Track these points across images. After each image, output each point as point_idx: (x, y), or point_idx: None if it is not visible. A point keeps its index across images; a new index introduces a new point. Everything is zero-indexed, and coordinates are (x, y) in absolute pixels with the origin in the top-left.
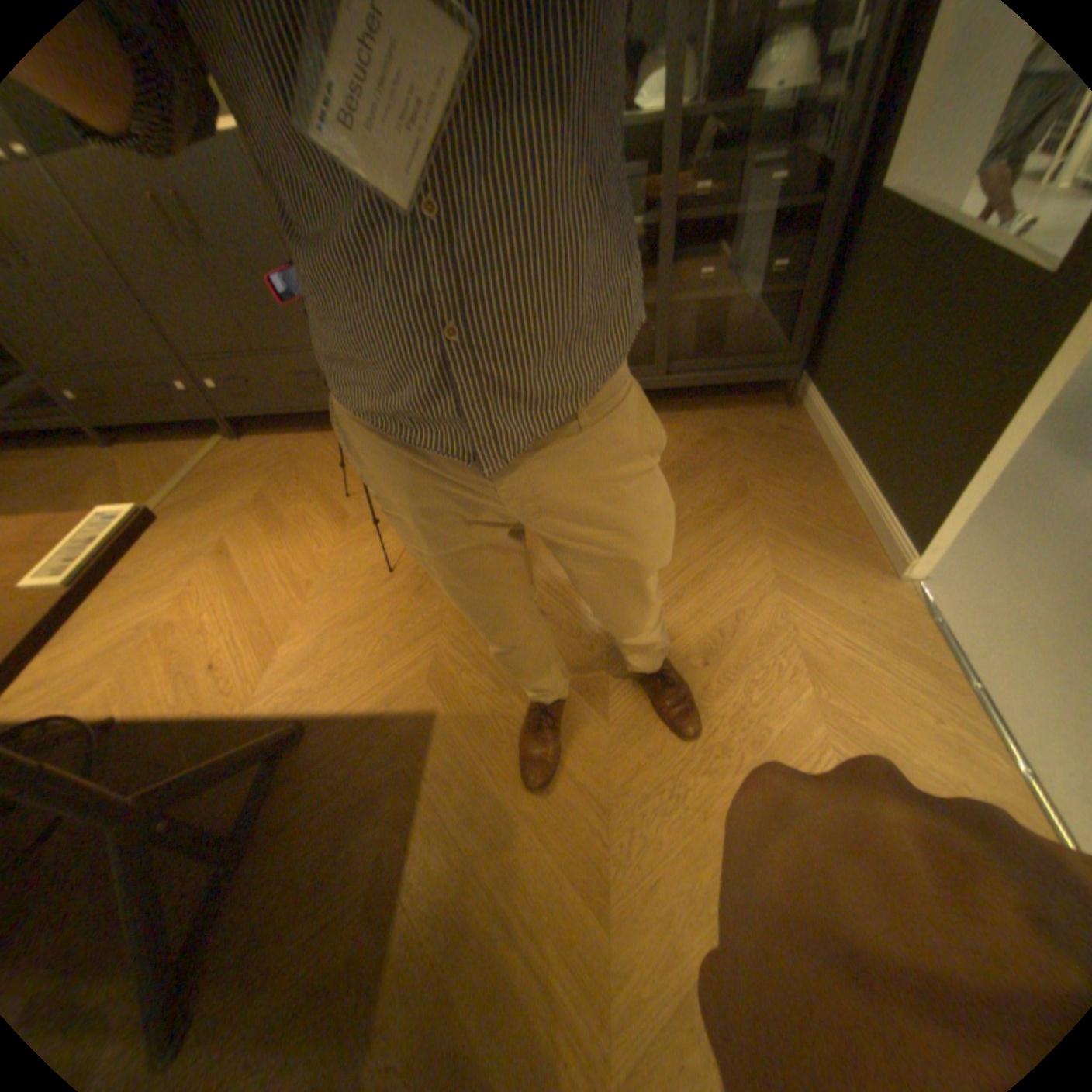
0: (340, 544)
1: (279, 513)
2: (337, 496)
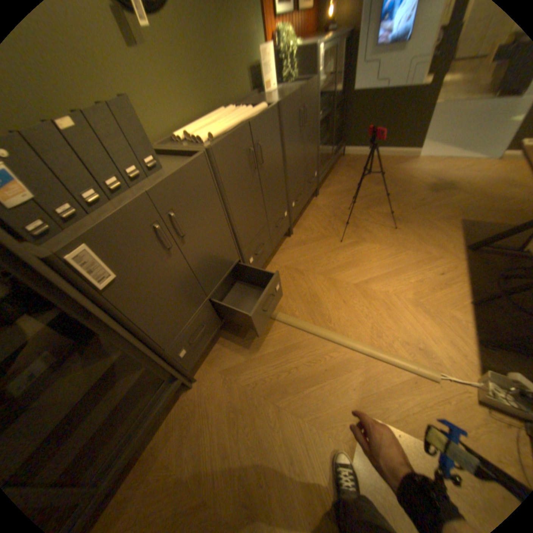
0: (374, 243)
1: (343, 265)
2: (339, 246)
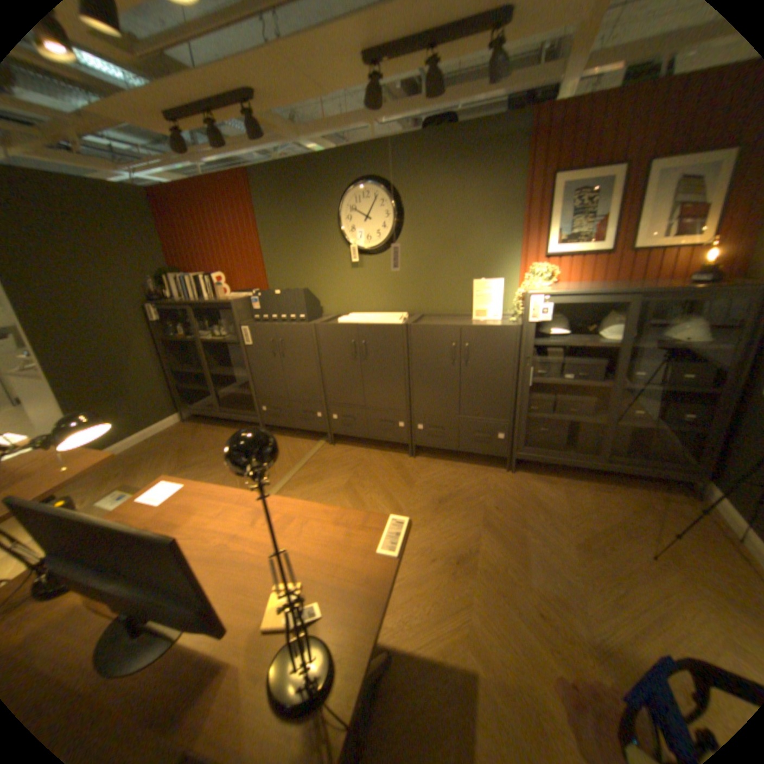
0: None
1: (359, 498)
2: (393, 496)
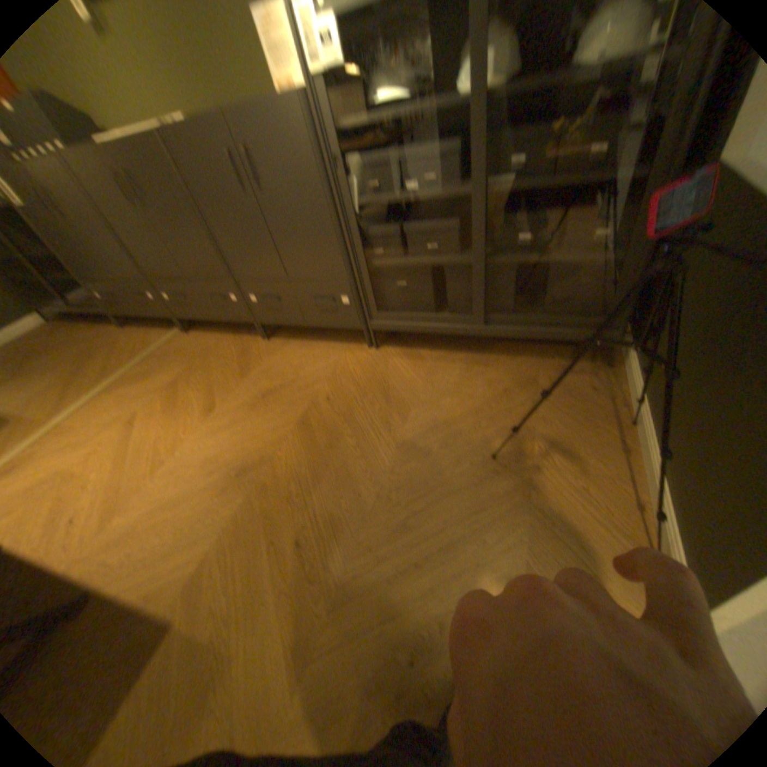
0: (198, 436)
1: (177, 400)
2: (217, 393)
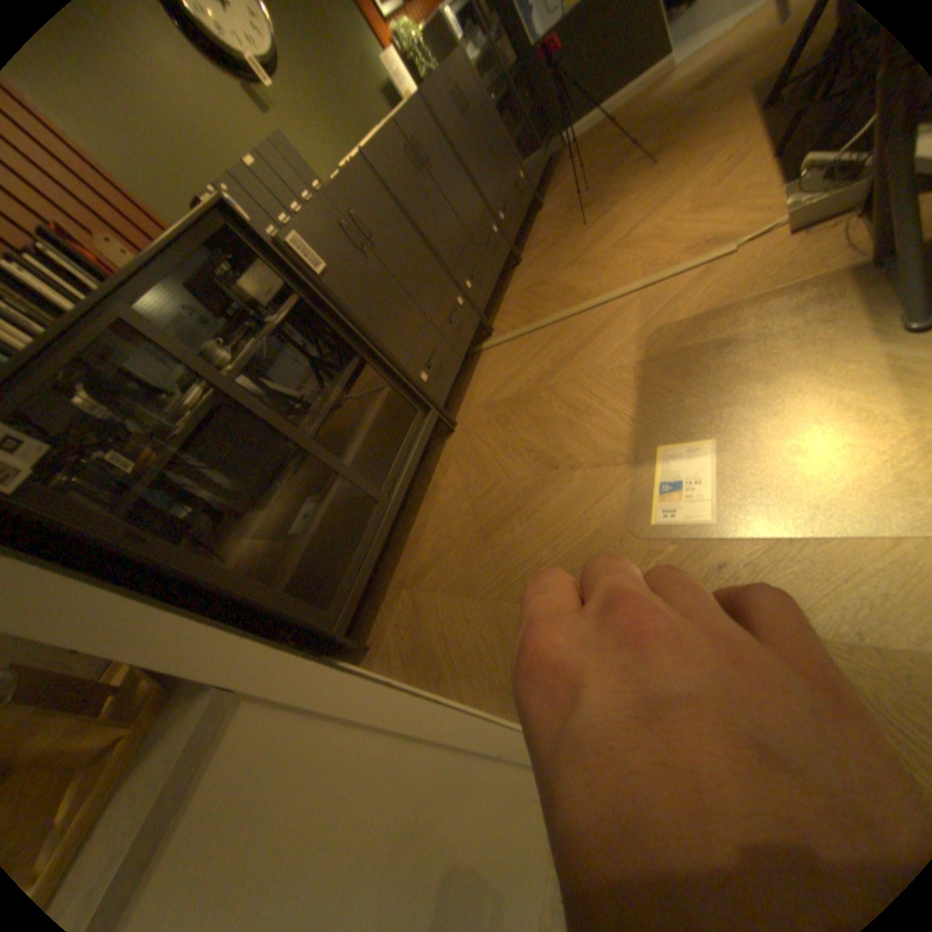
0: (631, 192)
1: (594, 238)
2: (585, 226)
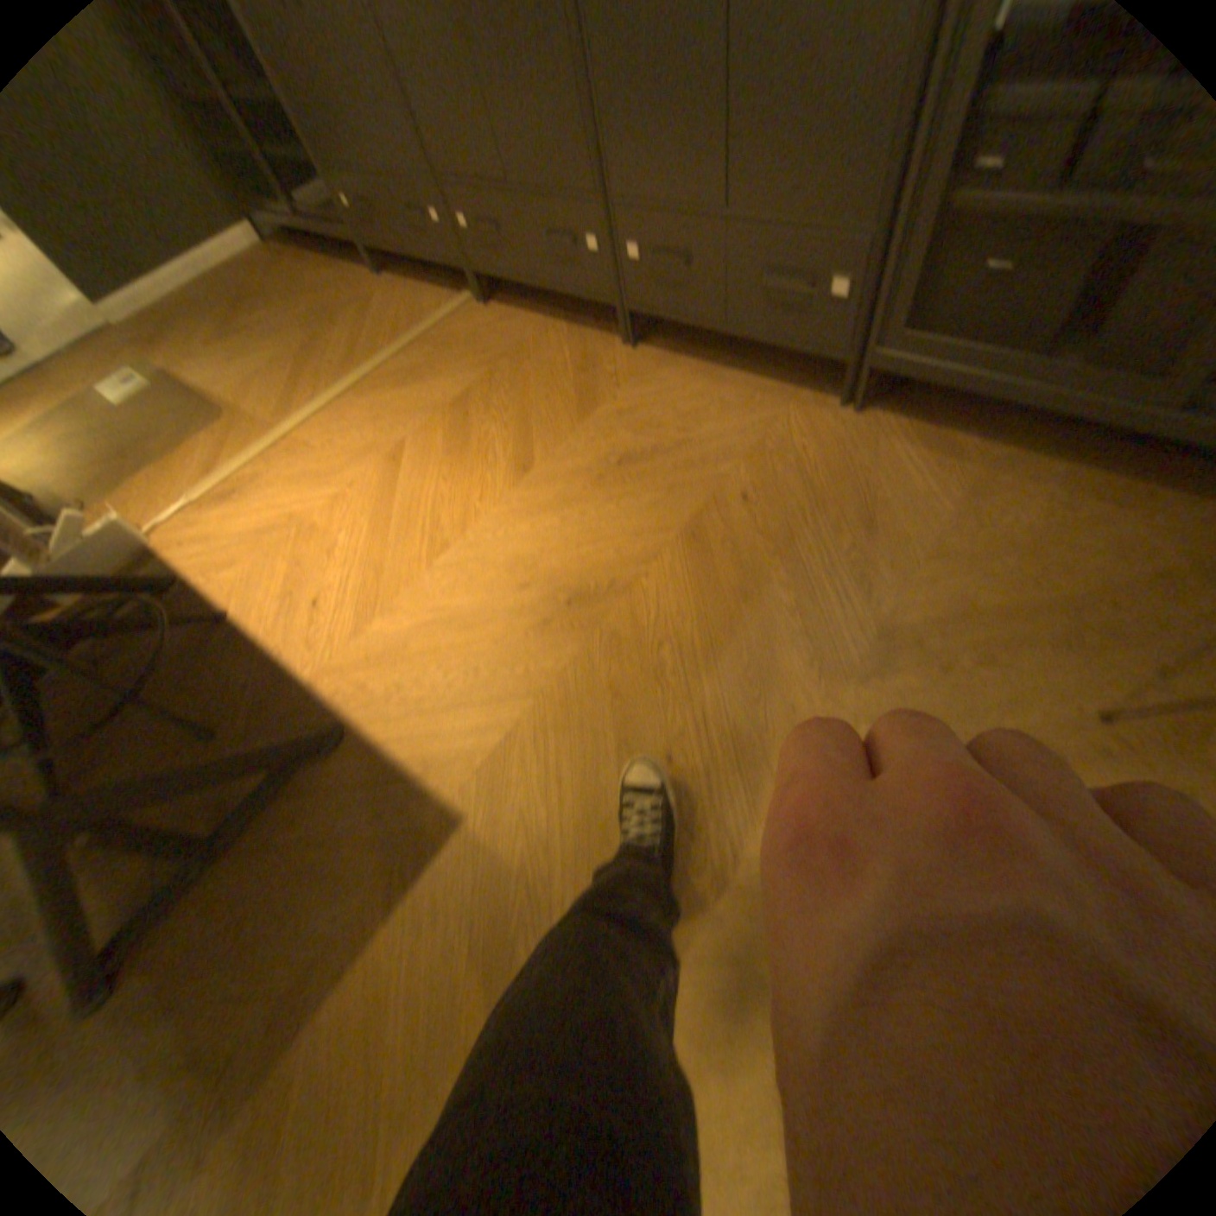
0: (501, 506)
1: (466, 430)
2: (534, 433)
